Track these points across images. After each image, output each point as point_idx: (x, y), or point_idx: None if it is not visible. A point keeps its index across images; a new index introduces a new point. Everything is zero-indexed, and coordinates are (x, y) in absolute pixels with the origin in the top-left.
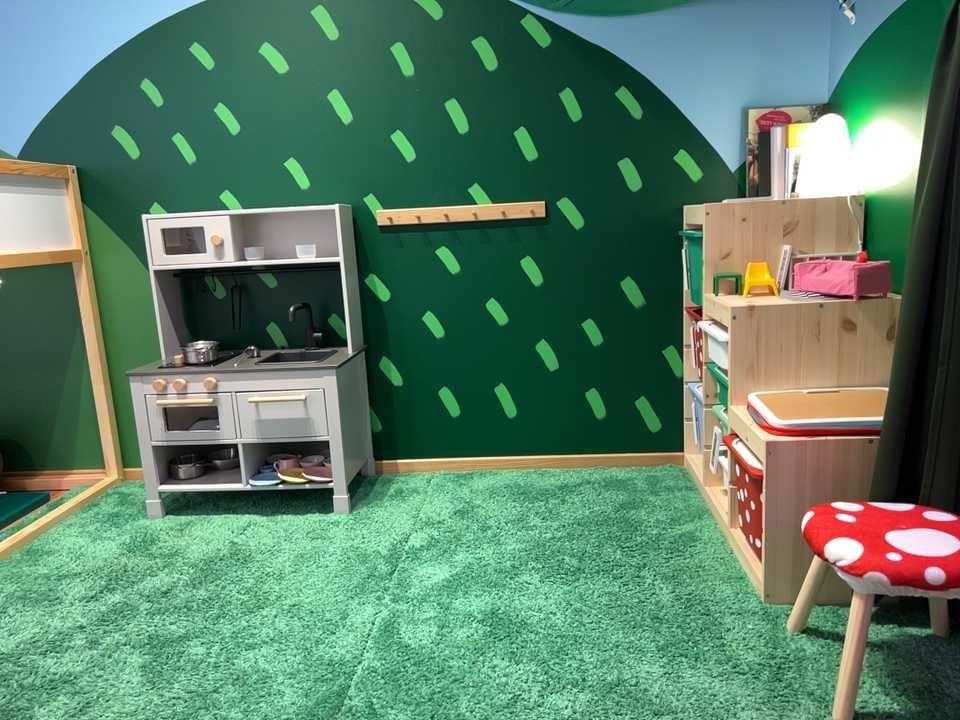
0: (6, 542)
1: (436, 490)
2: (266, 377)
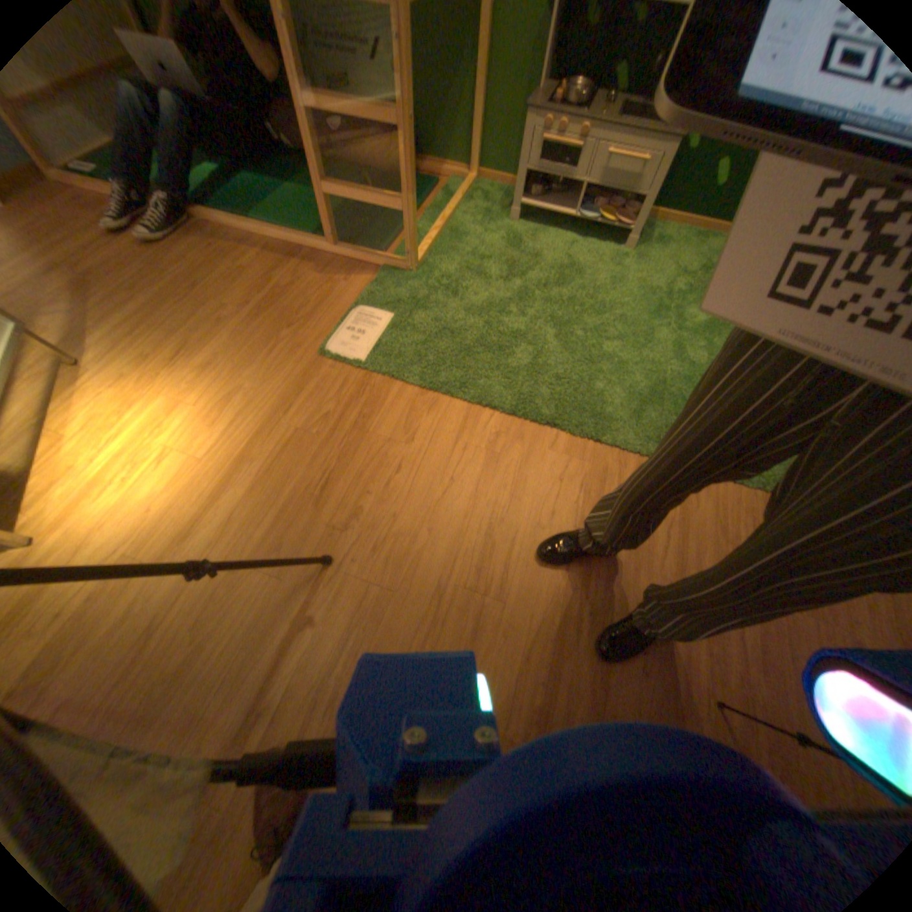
0: (437, 219)
1: (682, 240)
2: (626, 132)
